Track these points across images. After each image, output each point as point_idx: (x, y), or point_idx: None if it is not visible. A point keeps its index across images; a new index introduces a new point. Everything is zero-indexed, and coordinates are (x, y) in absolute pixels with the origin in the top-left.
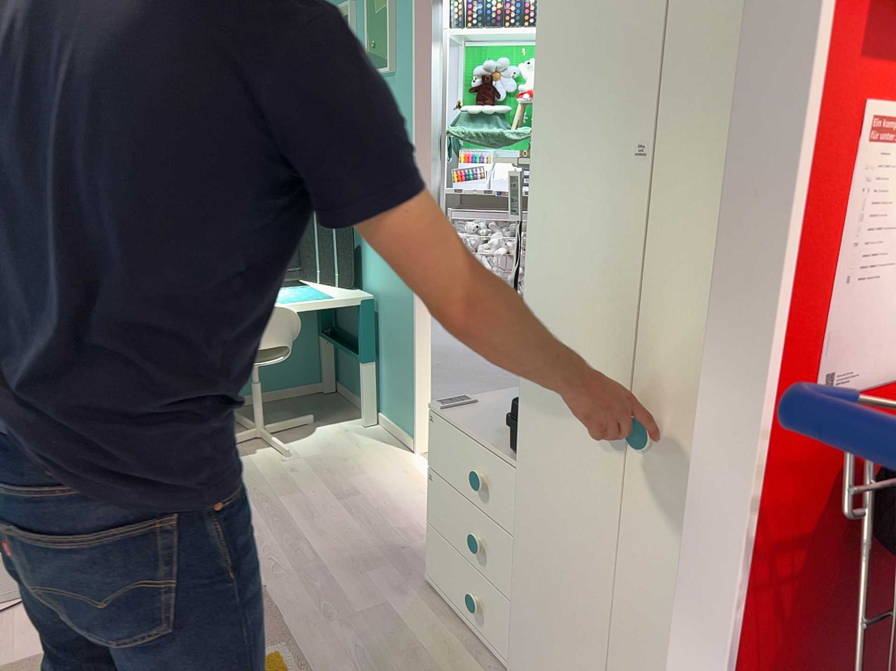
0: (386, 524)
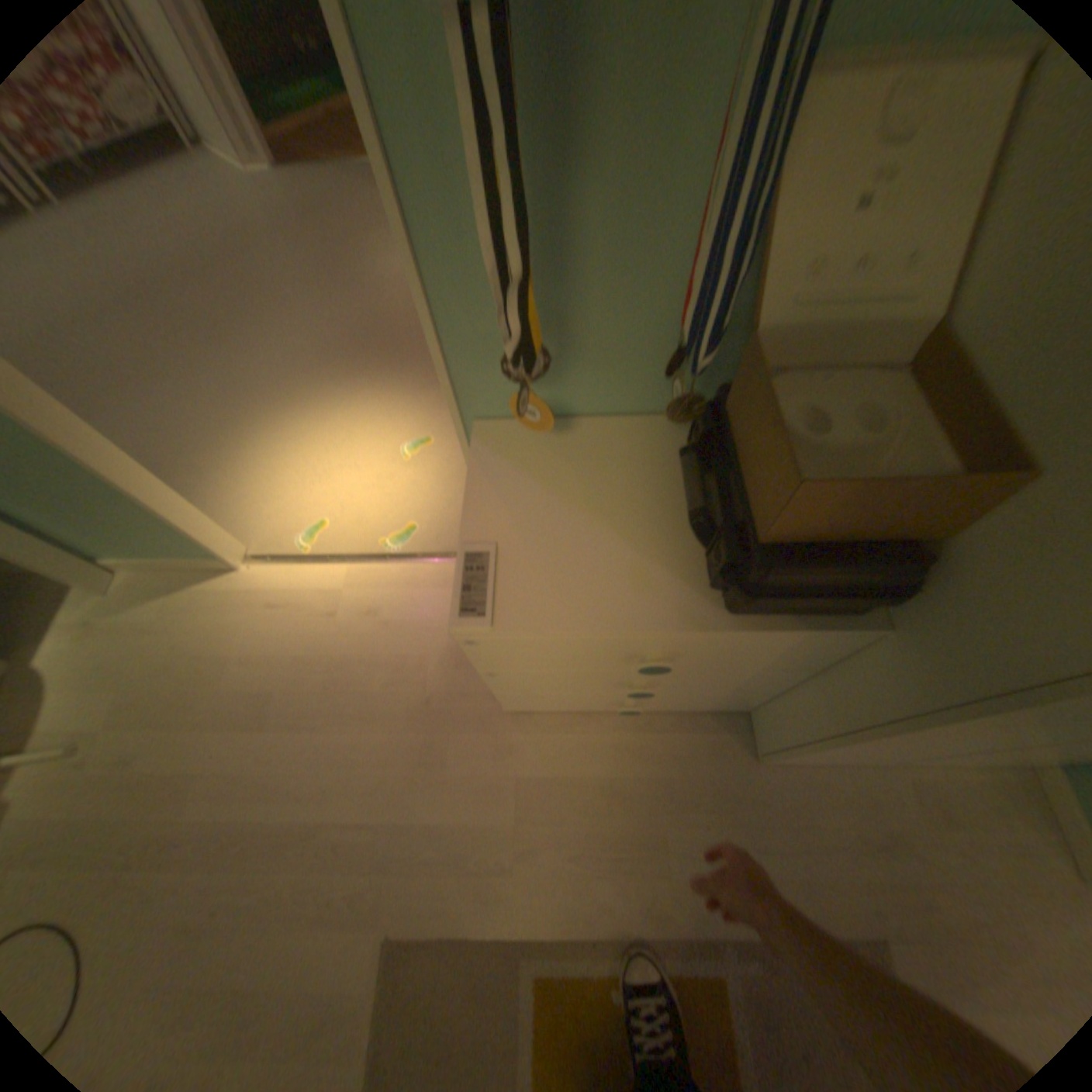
0: (364, 696)
